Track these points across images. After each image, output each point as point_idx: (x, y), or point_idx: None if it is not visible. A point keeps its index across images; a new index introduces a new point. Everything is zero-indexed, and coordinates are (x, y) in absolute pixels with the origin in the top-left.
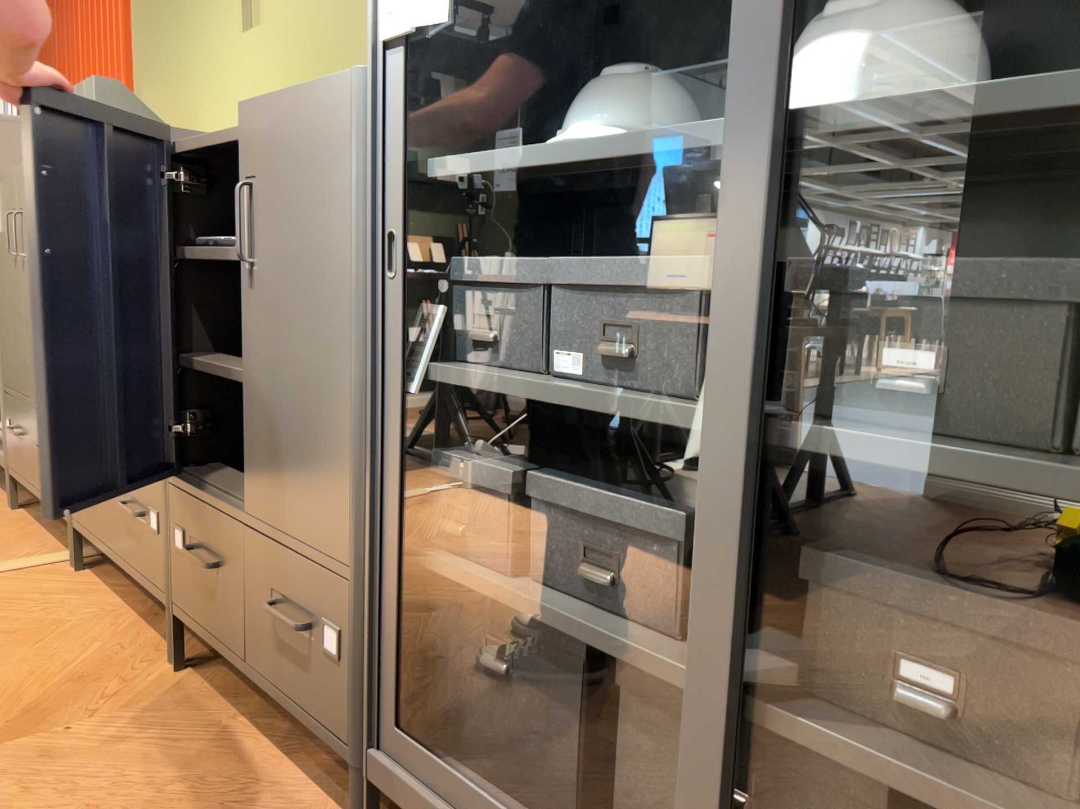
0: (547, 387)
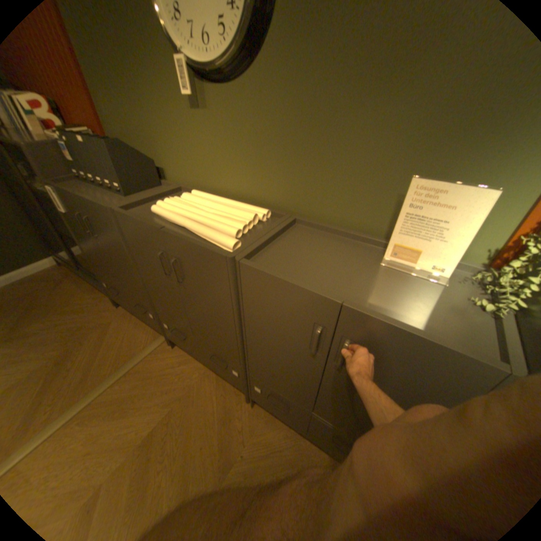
0: None
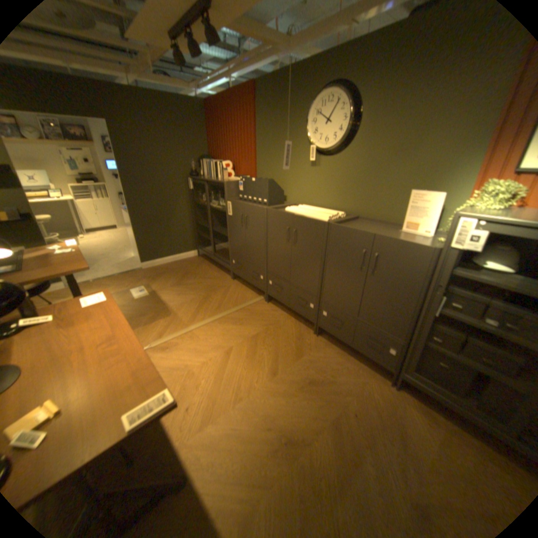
0: (484, 327)
